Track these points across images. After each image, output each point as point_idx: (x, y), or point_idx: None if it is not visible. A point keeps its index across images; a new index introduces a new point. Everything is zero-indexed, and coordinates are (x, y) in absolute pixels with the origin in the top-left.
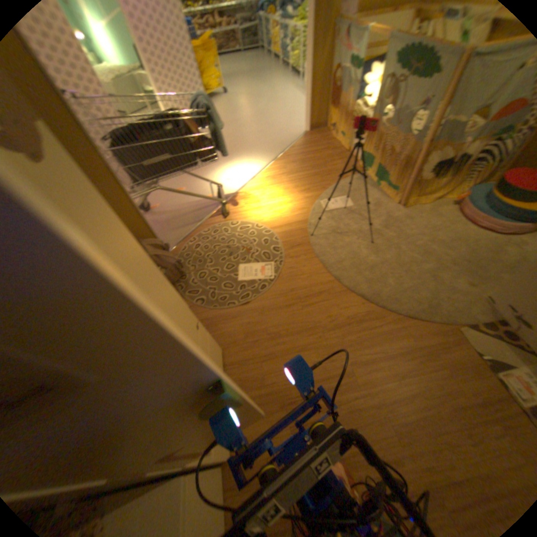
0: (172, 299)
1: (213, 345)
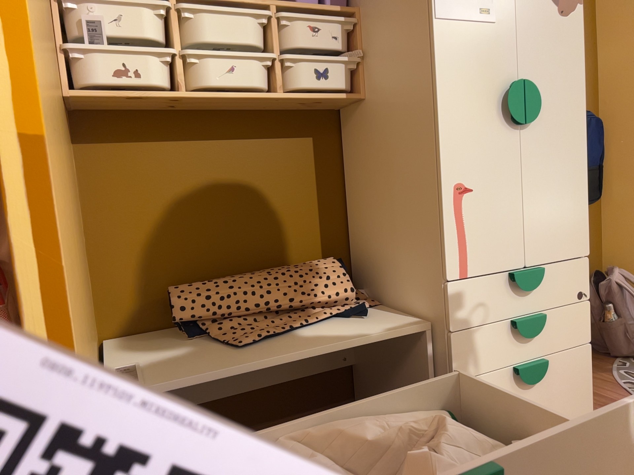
0: (578, 207)
1: (588, 380)
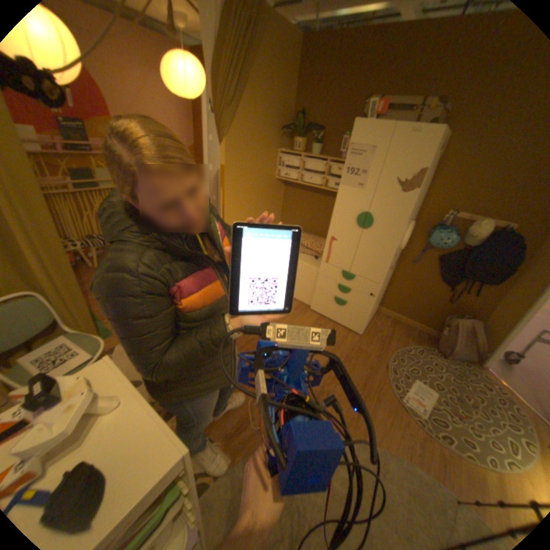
0: (381, 266)
1: (364, 321)
